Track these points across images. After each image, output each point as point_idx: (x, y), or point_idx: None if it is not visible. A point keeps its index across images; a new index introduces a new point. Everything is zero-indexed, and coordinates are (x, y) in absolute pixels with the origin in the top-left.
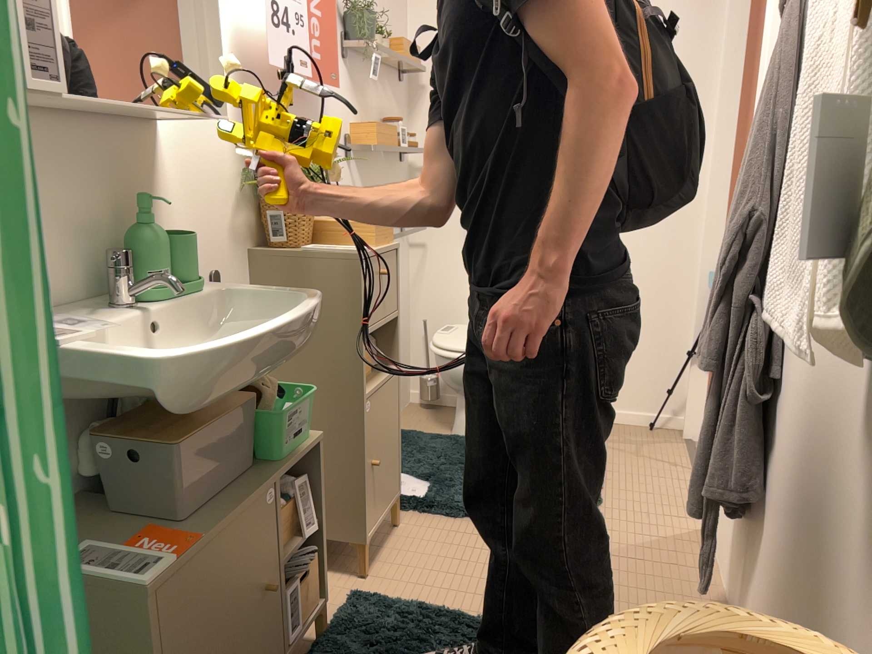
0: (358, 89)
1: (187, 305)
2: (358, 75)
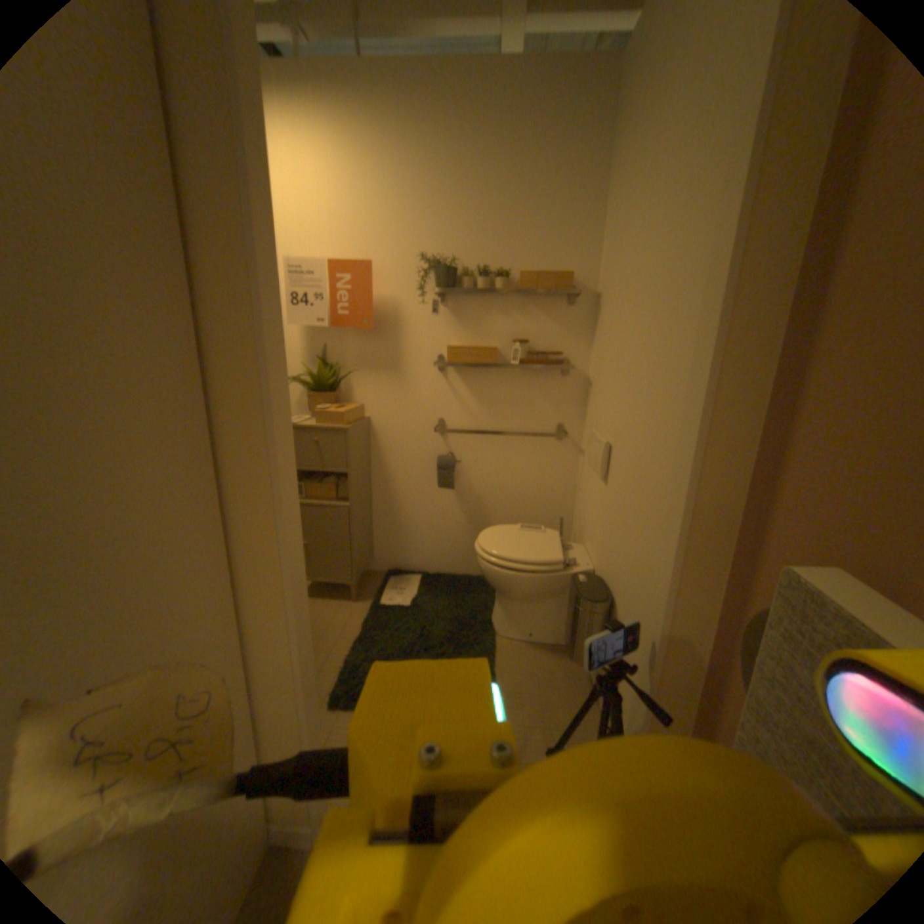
0: (467, 317)
1: None
2: (467, 306)
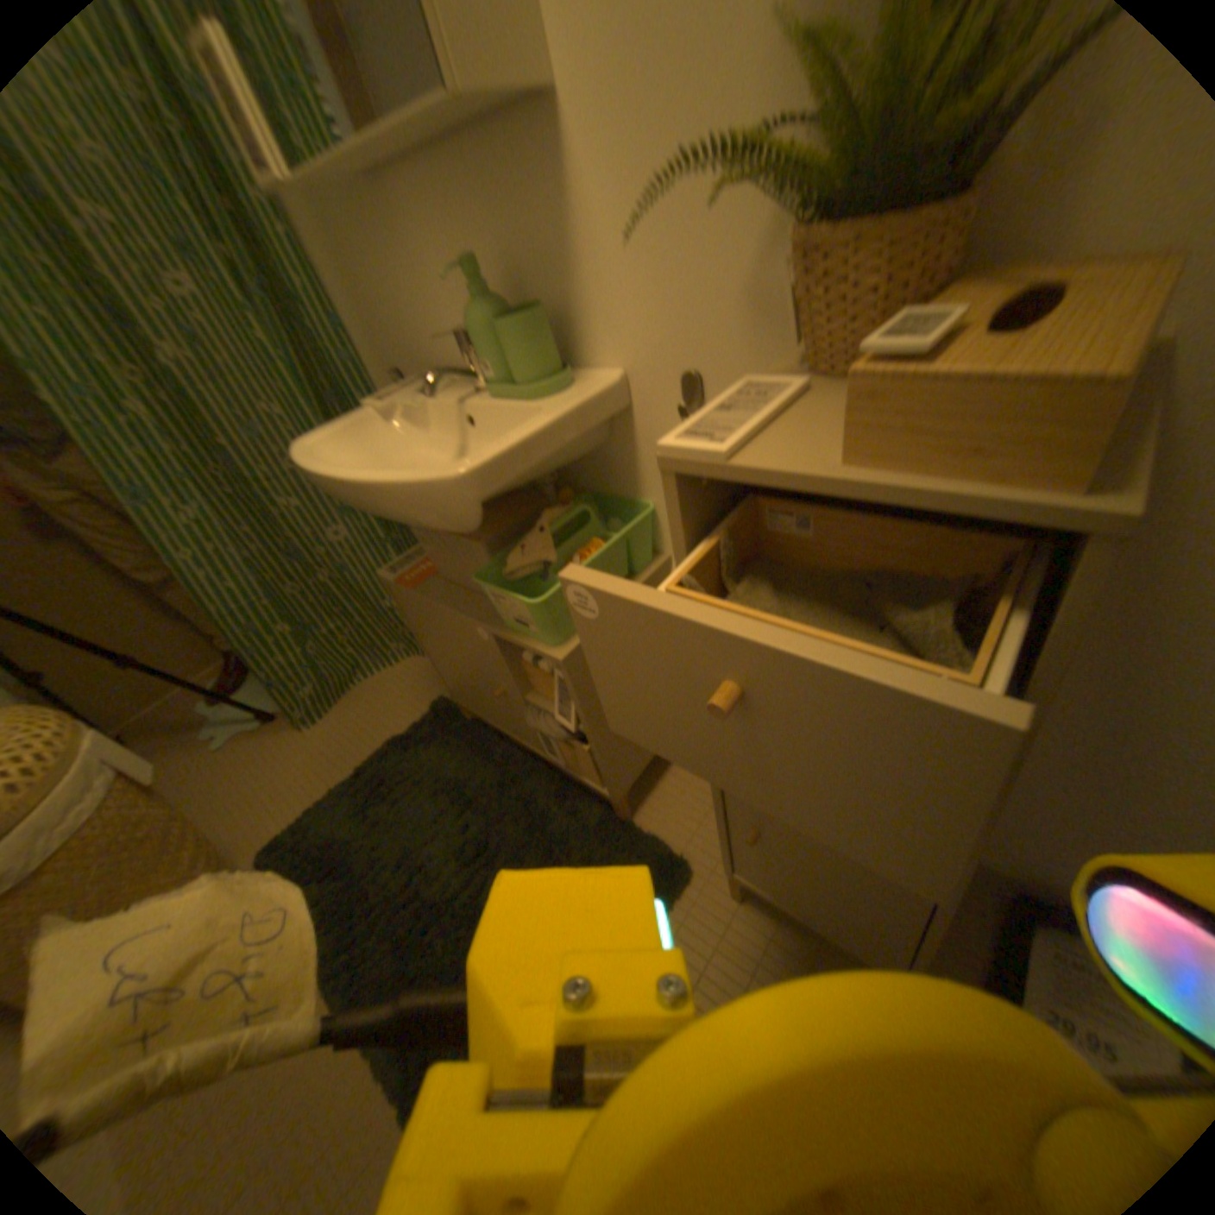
0: None
1: (505, 417)
2: None
